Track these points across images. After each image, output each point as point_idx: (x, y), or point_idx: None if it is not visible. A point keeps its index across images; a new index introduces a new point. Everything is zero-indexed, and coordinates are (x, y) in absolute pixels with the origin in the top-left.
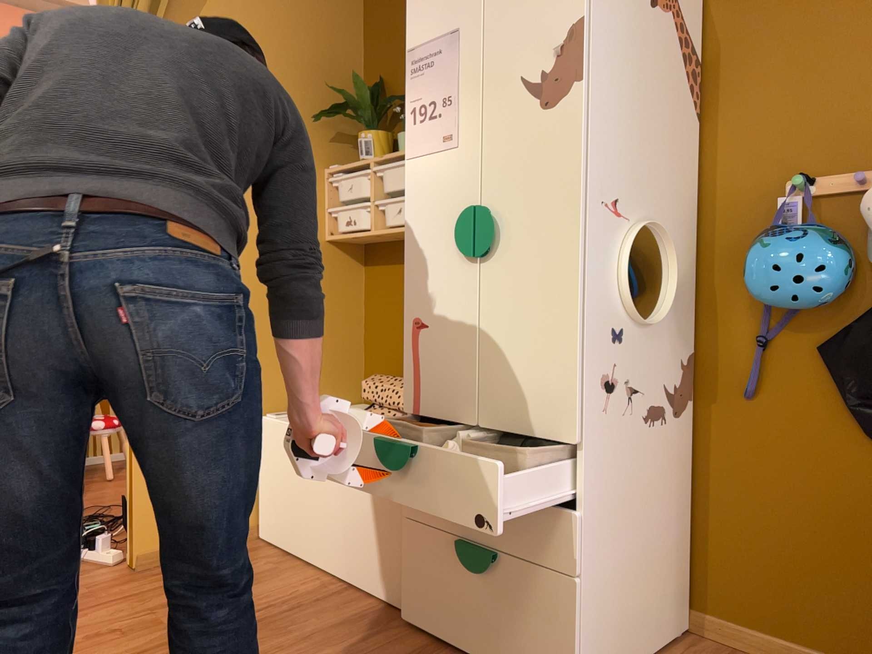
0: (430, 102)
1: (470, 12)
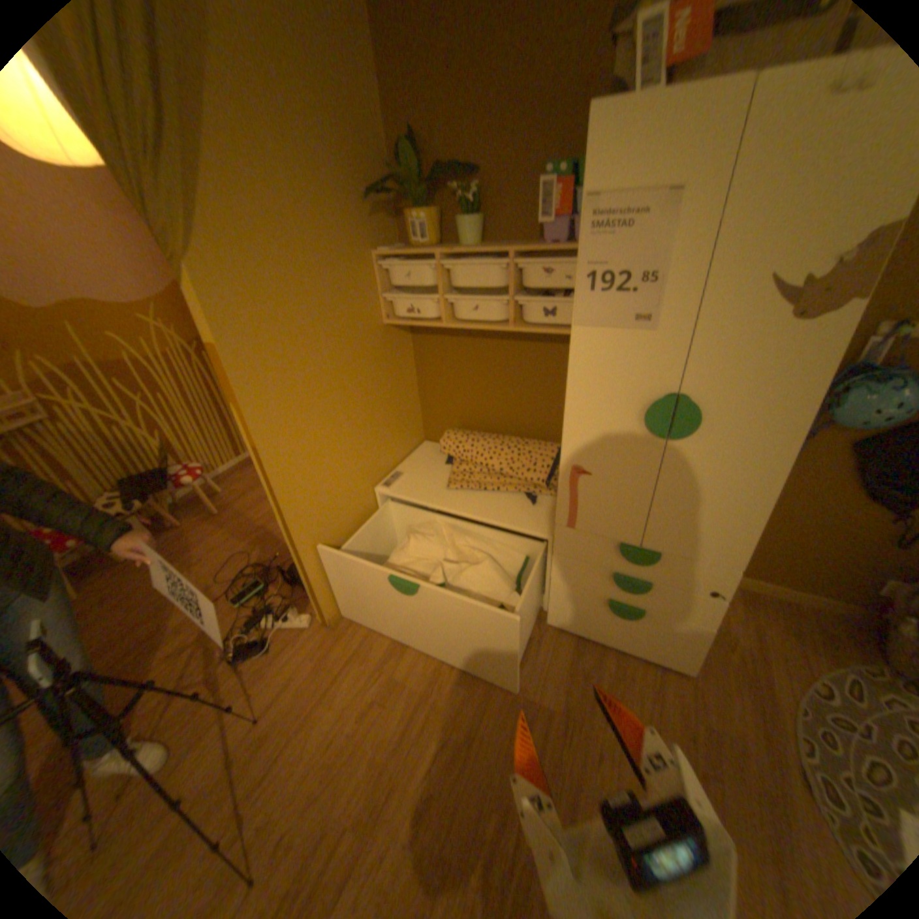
0: (621, 271)
1: (710, 162)
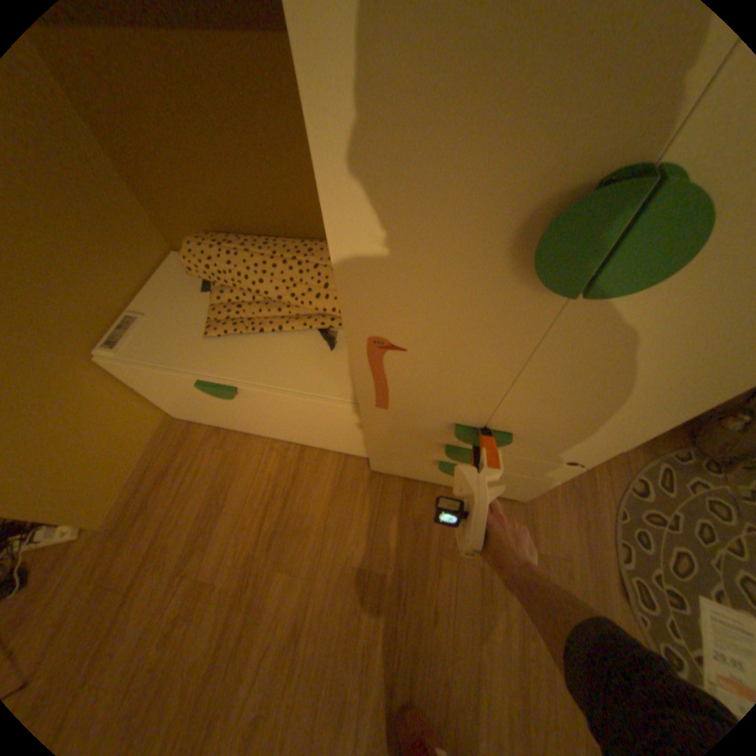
0: None
1: None
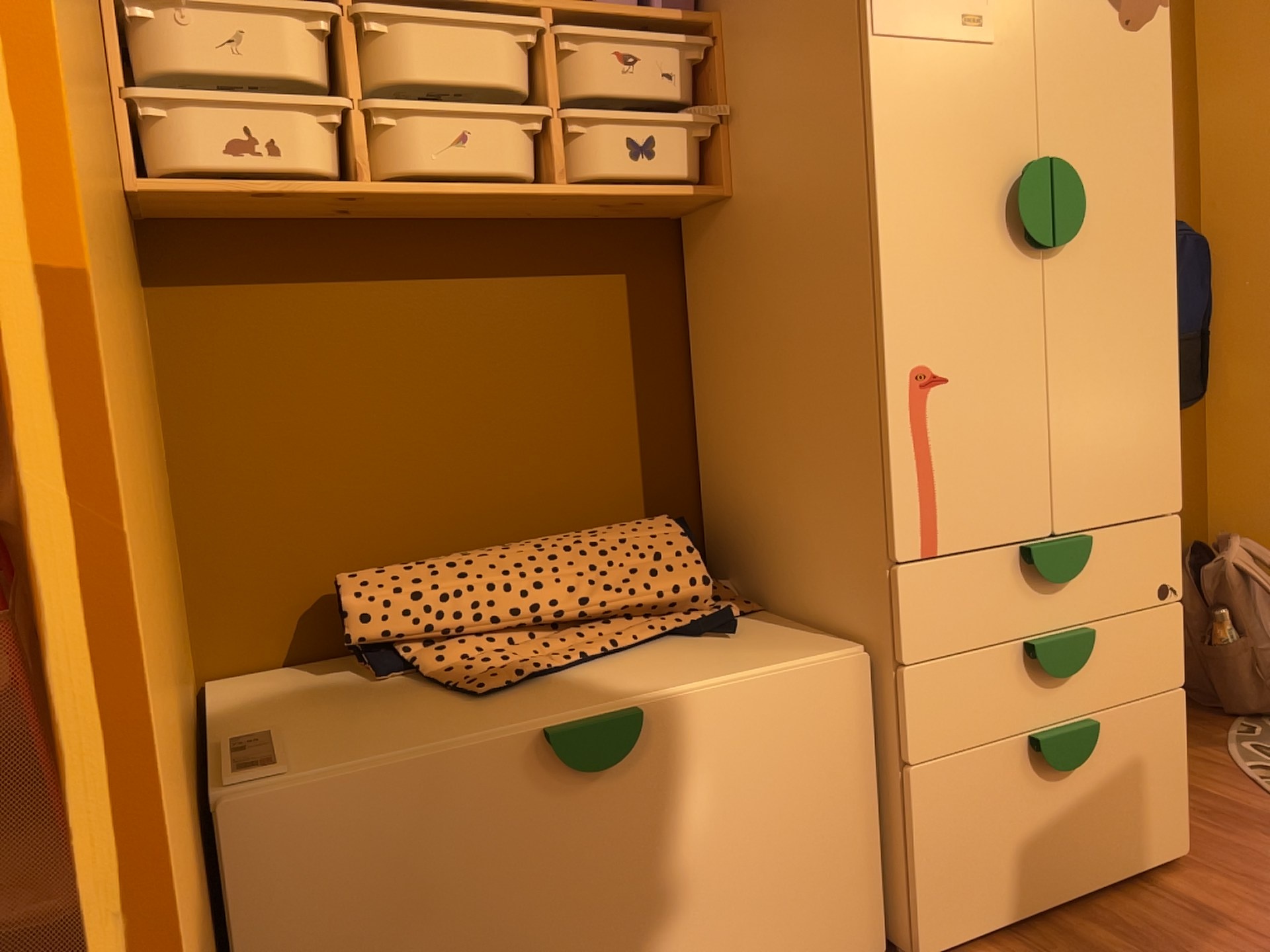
0: None
1: None
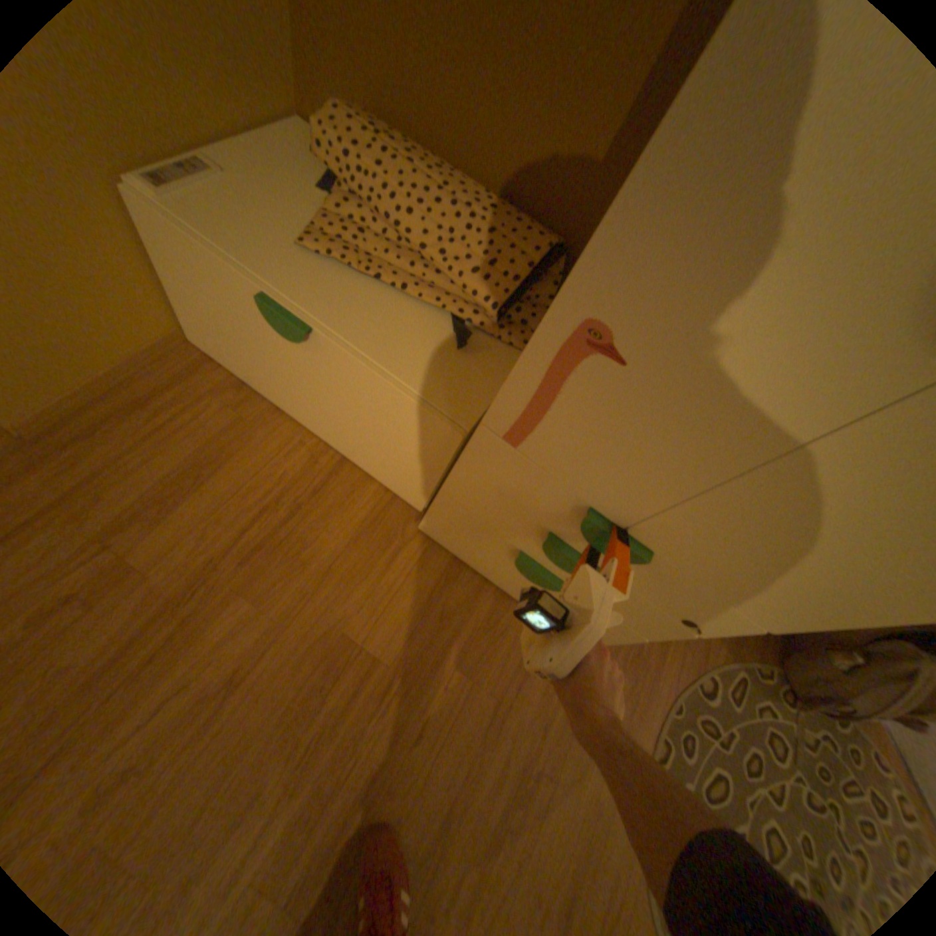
0: None
1: None
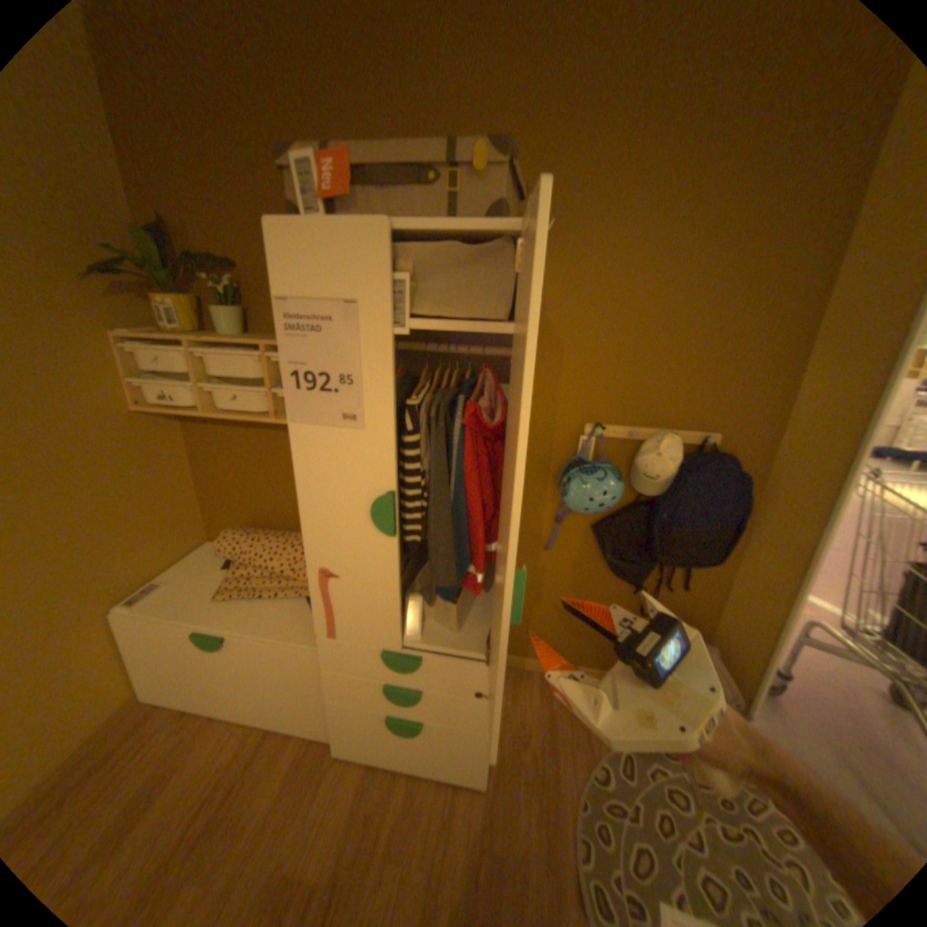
0: (320, 373)
1: (372, 285)
